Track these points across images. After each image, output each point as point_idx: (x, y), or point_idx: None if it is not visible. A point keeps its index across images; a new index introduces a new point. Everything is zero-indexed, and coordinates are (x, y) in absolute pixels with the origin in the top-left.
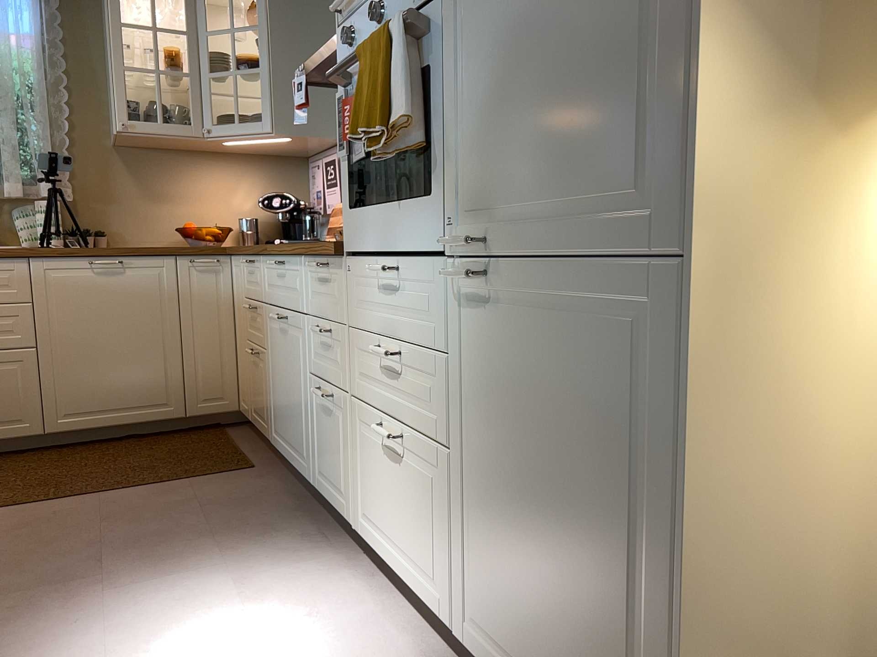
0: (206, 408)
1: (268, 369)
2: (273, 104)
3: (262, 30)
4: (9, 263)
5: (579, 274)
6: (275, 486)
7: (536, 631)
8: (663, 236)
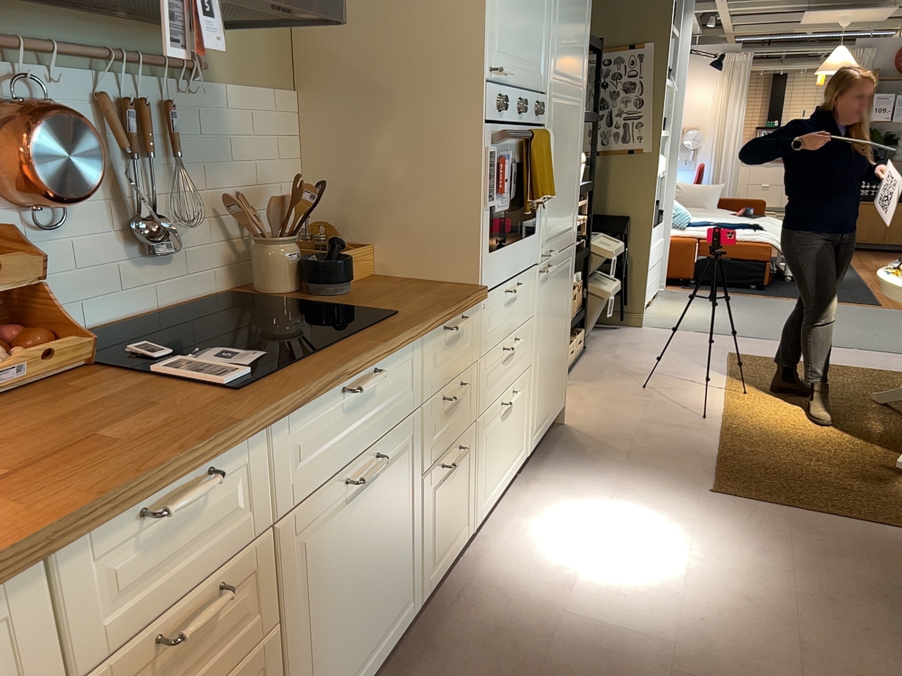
0: None
1: (295, 639)
2: None
3: None
4: None
5: (562, 255)
6: None
7: (548, 393)
8: (571, 238)
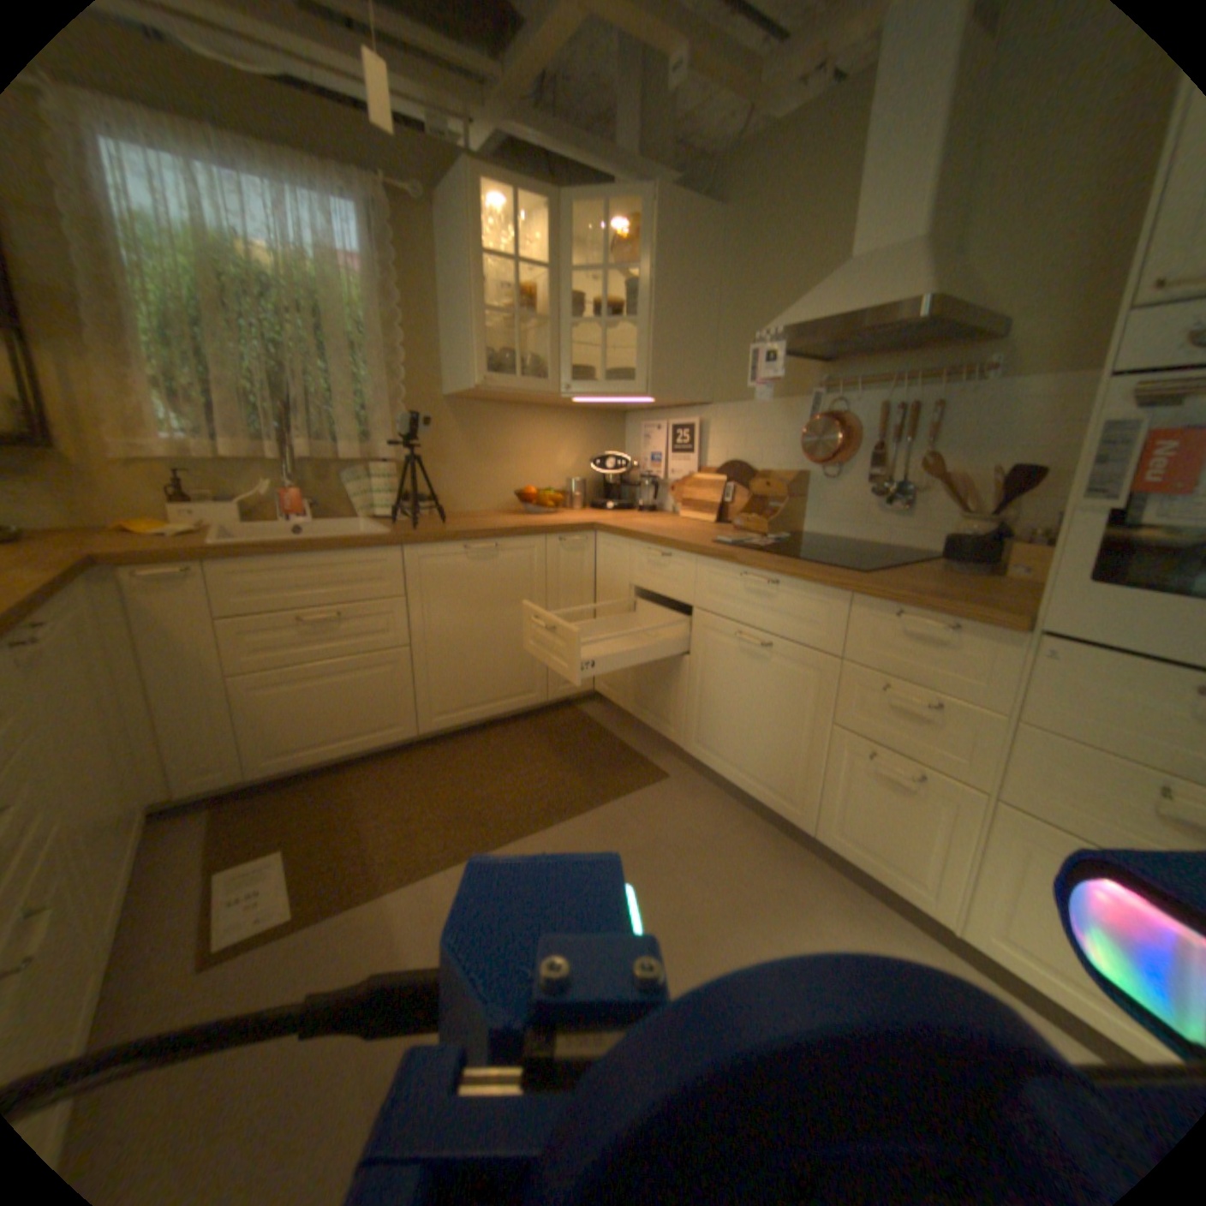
0: (563, 691)
1: (692, 677)
2: (647, 360)
3: (641, 269)
4: (378, 552)
5: None
6: (717, 809)
7: None
8: None
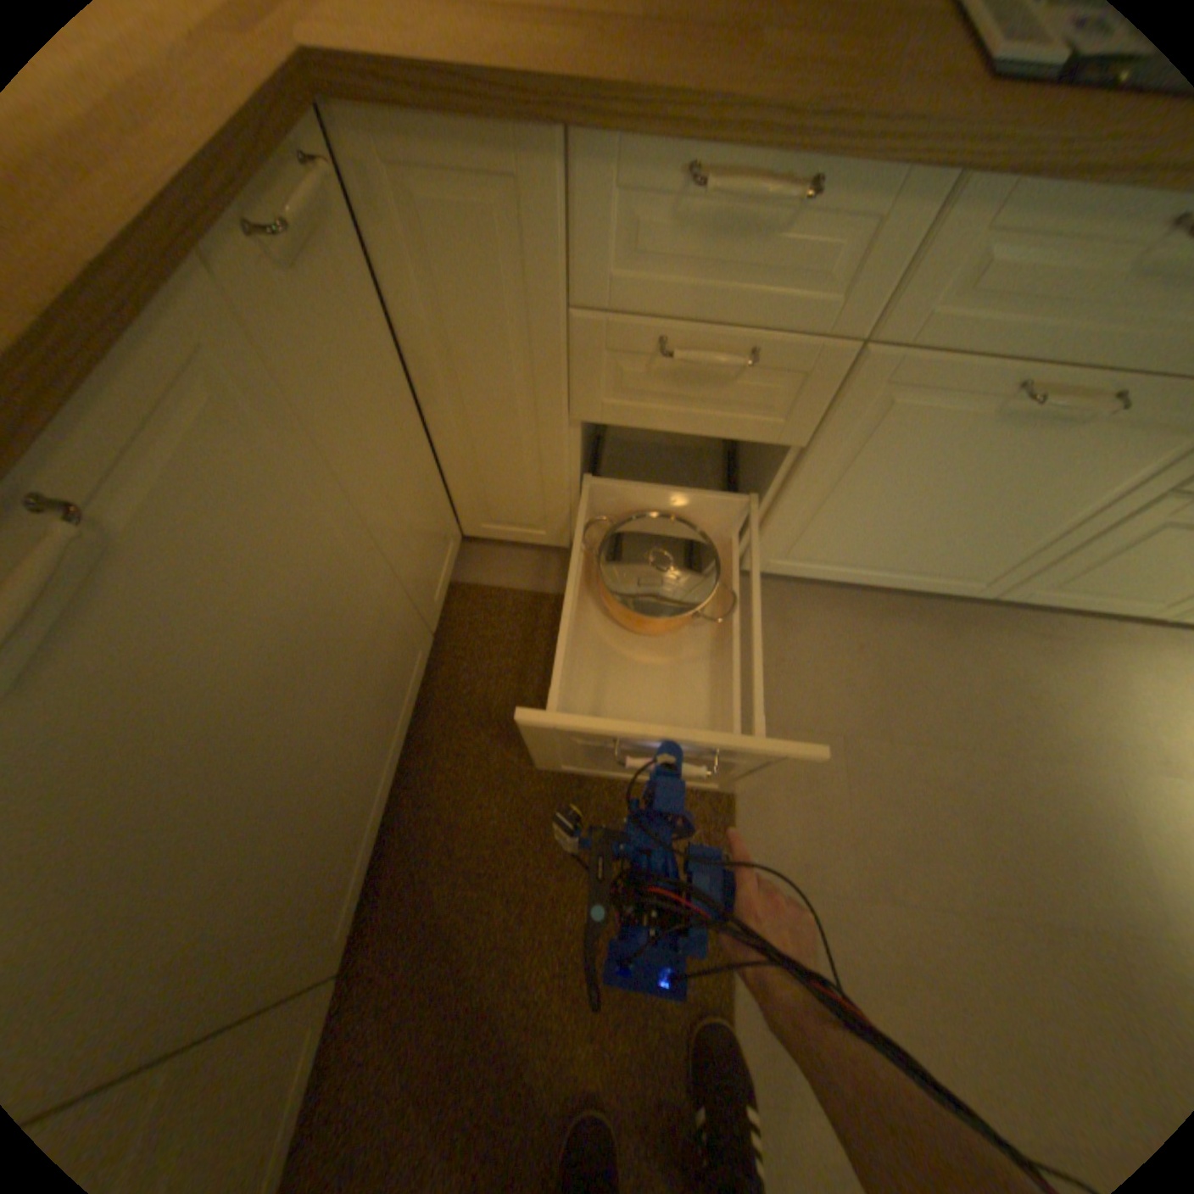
0: (441, 589)
1: (810, 479)
2: None
3: None
4: None
5: None
6: (829, 617)
7: None
8: None
